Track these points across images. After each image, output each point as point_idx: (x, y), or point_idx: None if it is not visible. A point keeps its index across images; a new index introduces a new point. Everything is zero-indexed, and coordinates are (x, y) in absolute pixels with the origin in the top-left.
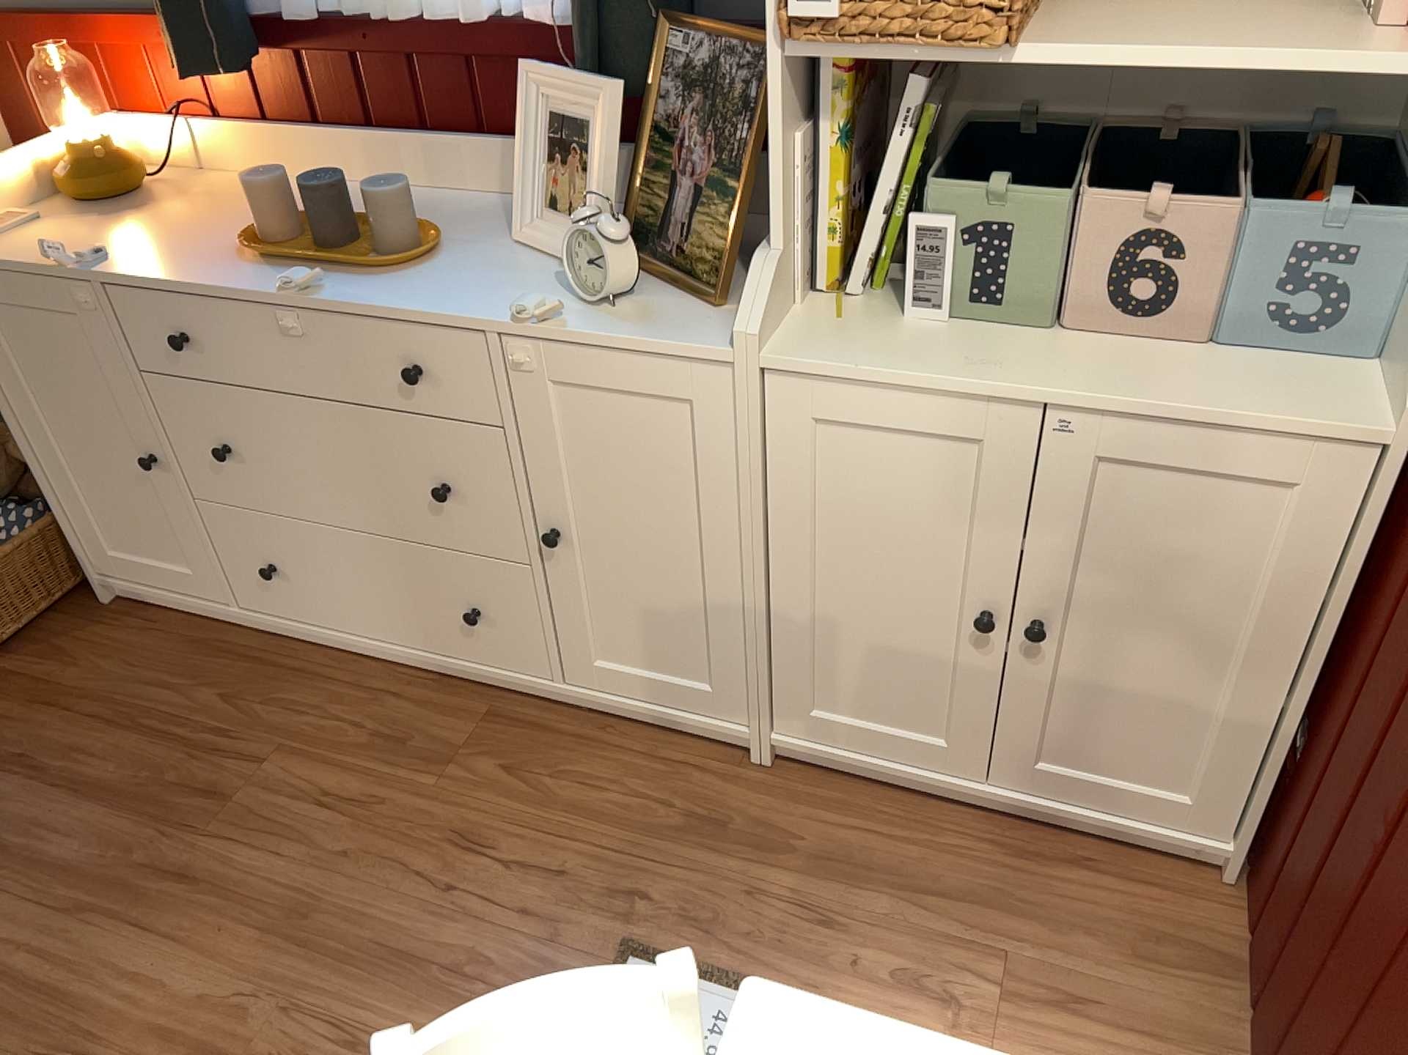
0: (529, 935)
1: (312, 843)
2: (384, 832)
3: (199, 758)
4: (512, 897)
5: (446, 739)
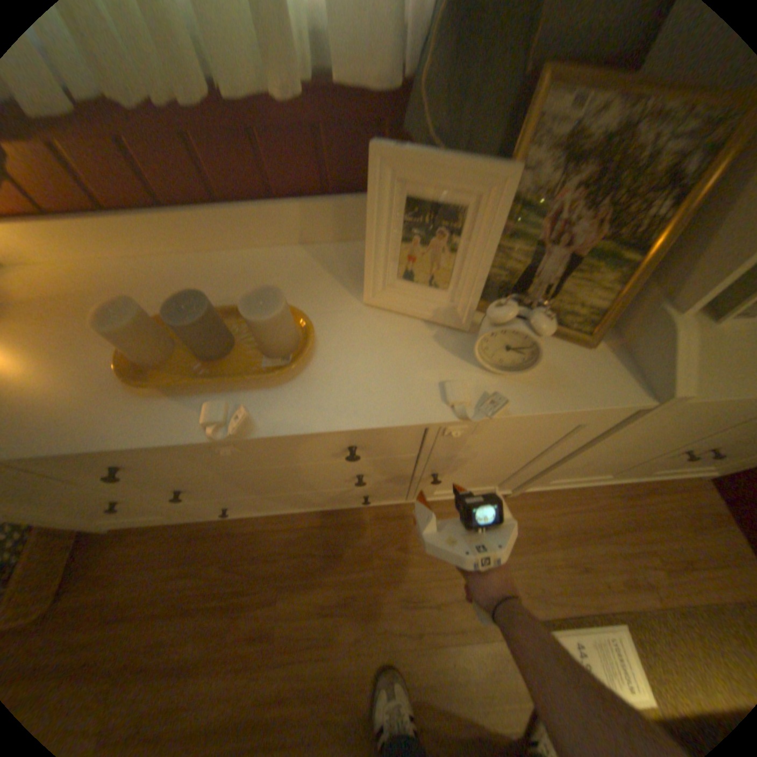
0: (474, 651)
1: (334, 651)
2: (366, 624)
3: (231, 624)
4: (453, 632)
5: (360, 549)
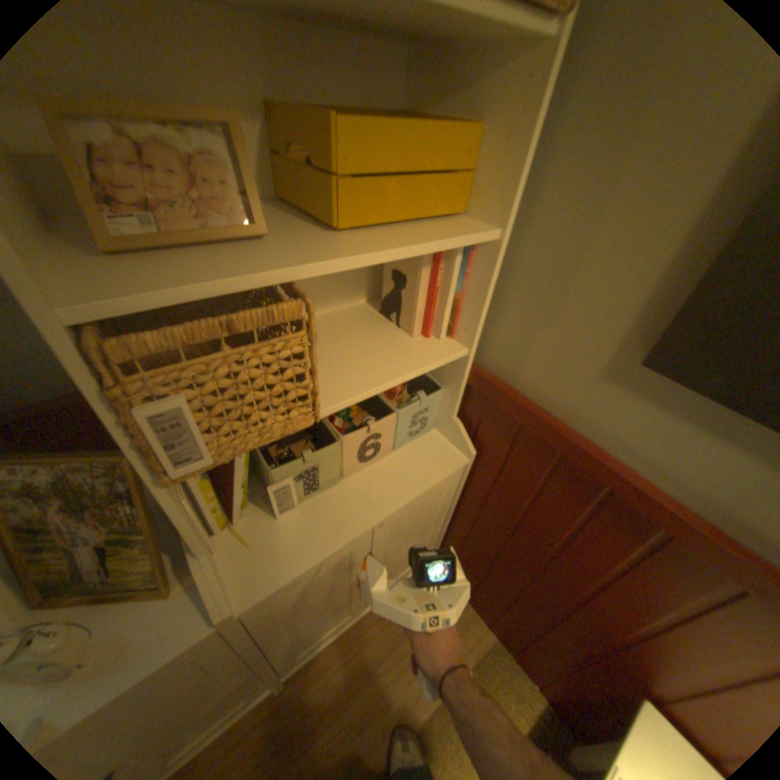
0: None
1: None
2: None
3: None
4: None
5: None
